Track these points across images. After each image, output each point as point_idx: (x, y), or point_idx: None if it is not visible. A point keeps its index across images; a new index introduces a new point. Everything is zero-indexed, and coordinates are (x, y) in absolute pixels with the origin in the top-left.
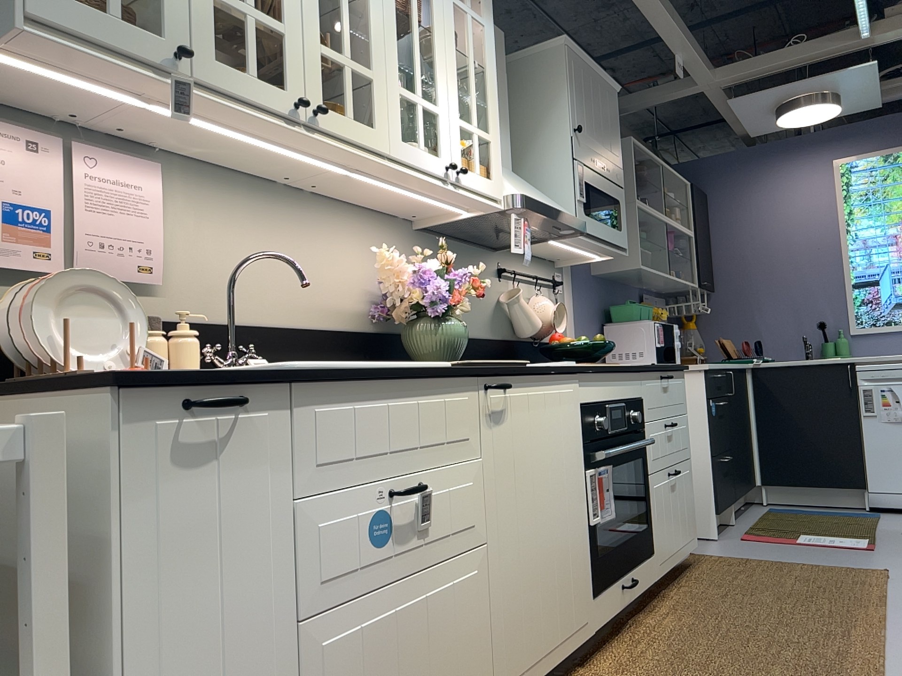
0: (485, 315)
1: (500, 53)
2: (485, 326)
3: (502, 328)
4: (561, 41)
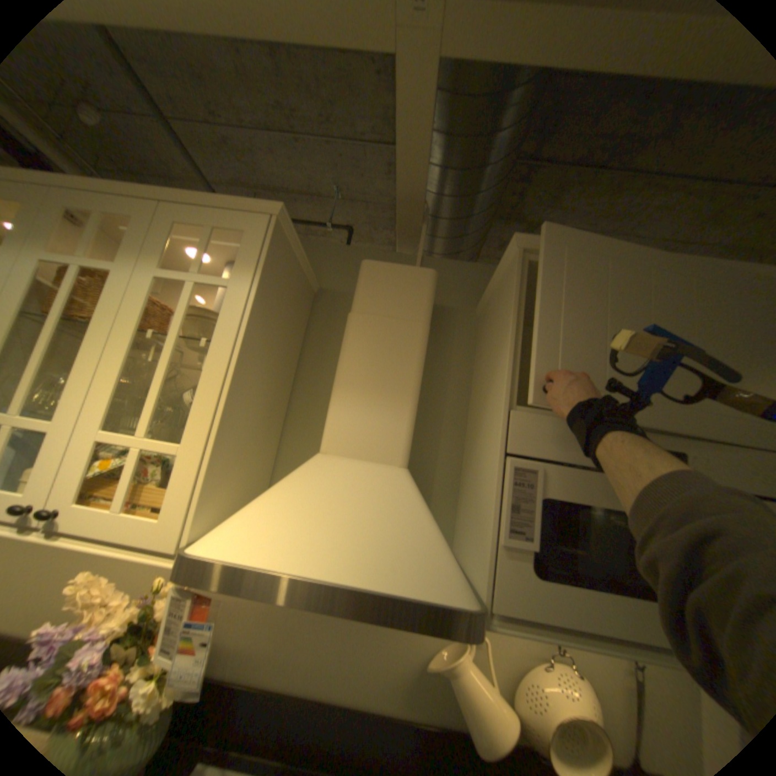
0: (388, 672)
1: (409, 297)
2: (385, 692)
3: (435, 703)
4: (513, 244)
